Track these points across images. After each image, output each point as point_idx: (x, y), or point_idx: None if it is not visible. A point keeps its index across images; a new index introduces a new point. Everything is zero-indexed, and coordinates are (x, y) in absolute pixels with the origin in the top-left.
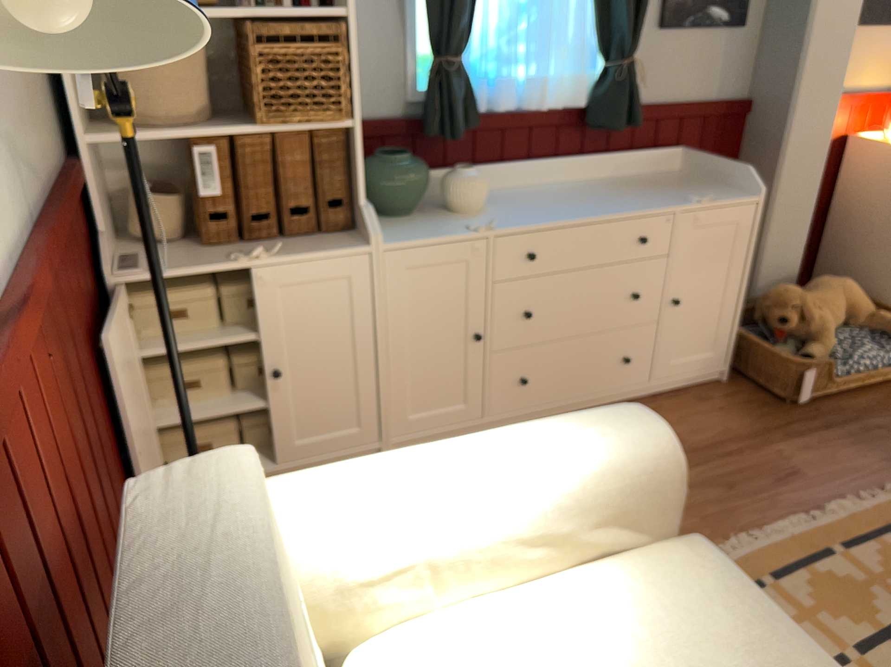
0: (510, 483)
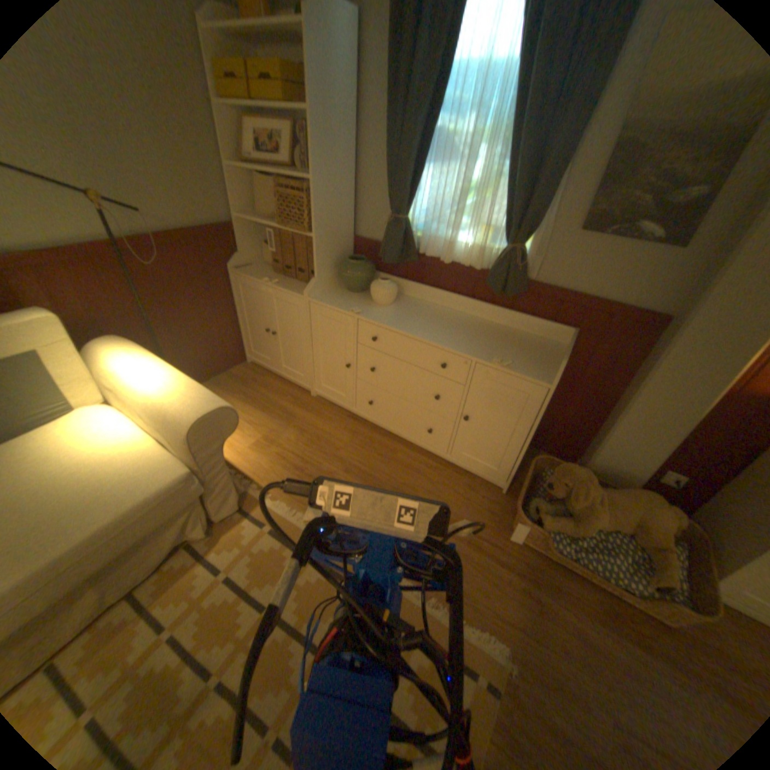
0: (144, 389)
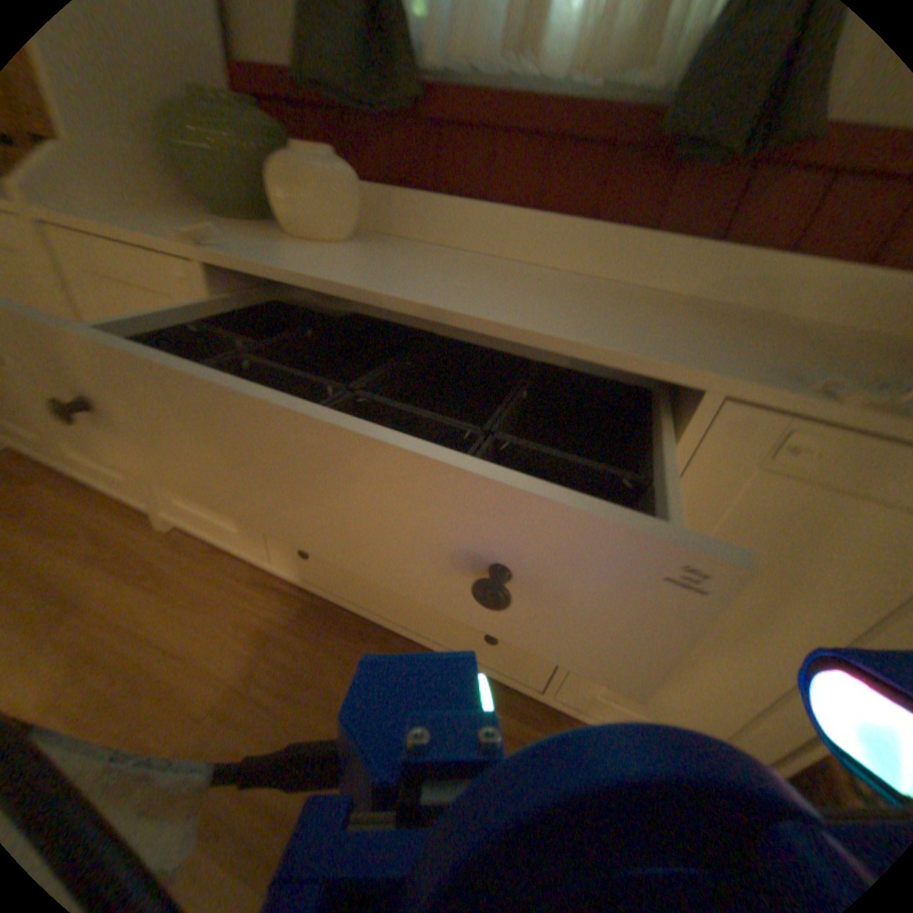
0: None
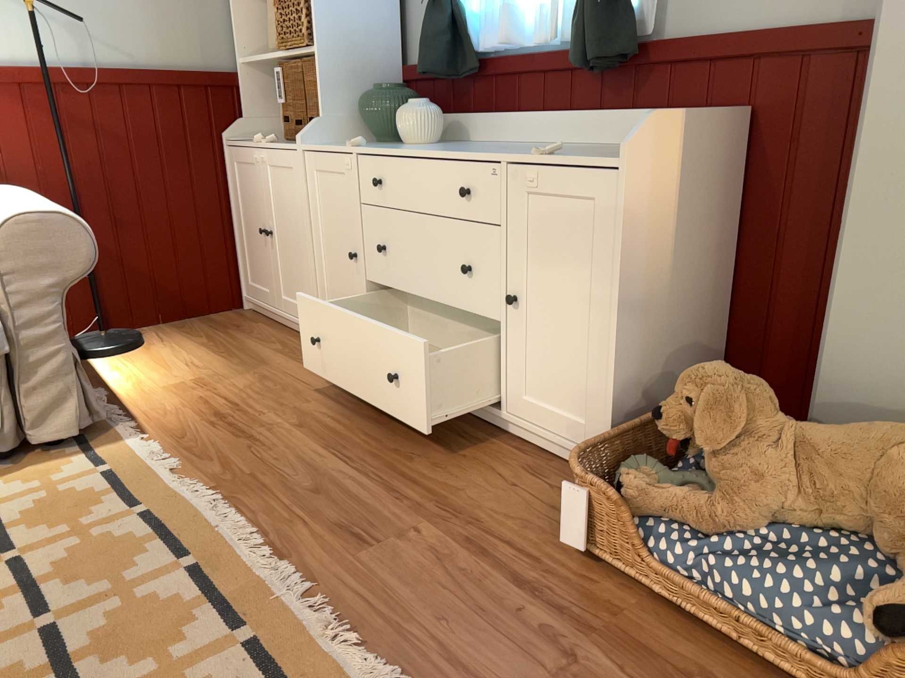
0: None
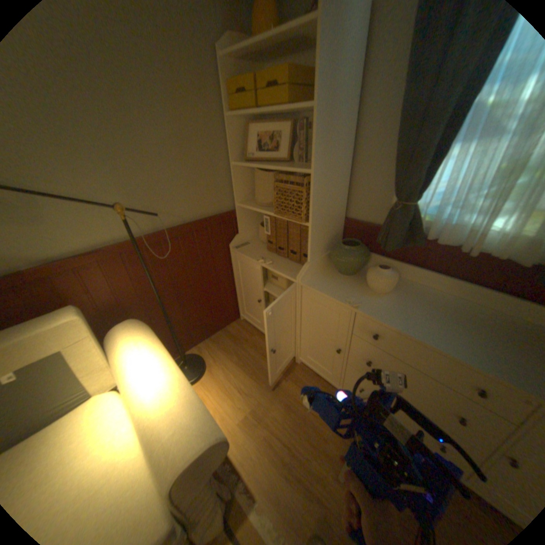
0: (141, 402)
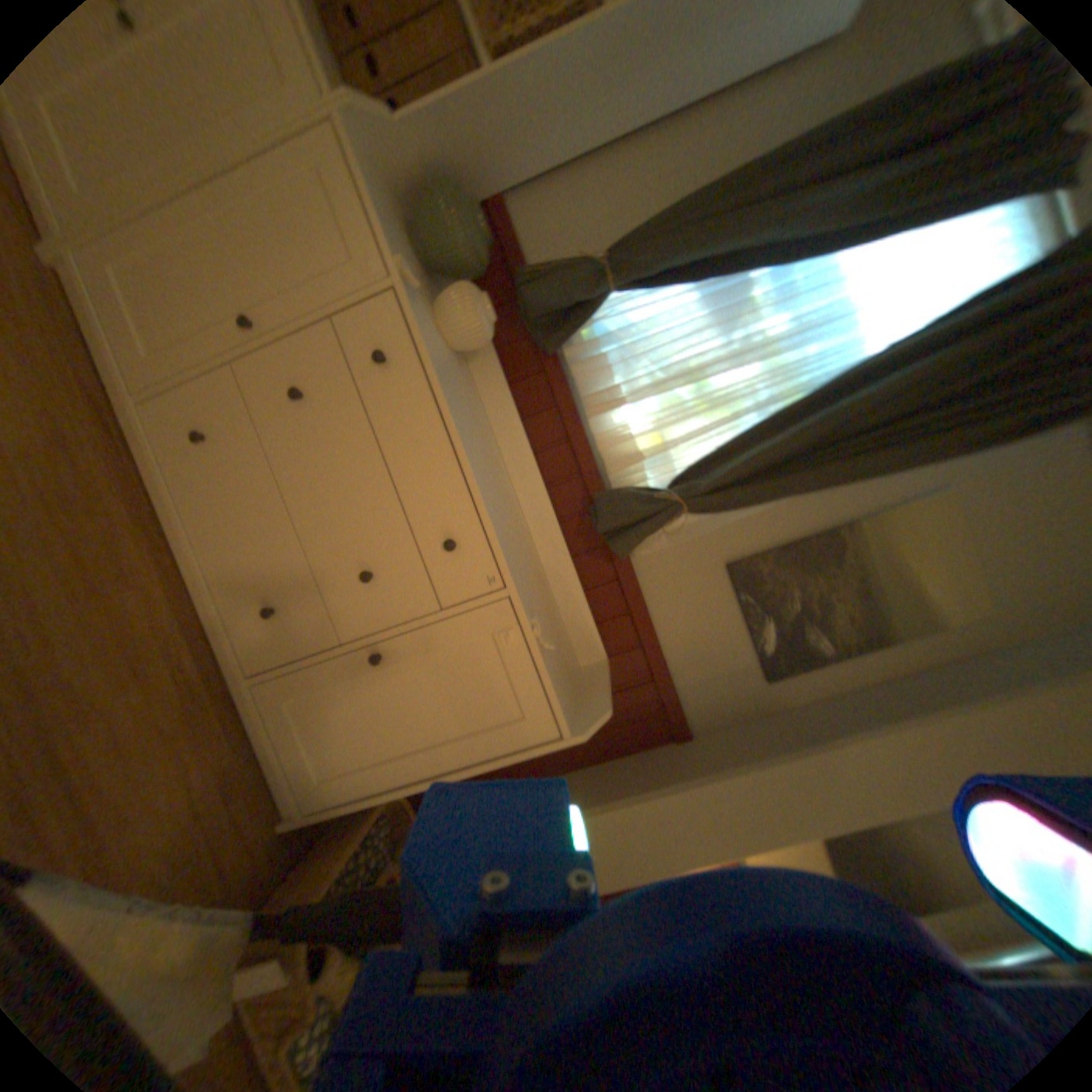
0: None
